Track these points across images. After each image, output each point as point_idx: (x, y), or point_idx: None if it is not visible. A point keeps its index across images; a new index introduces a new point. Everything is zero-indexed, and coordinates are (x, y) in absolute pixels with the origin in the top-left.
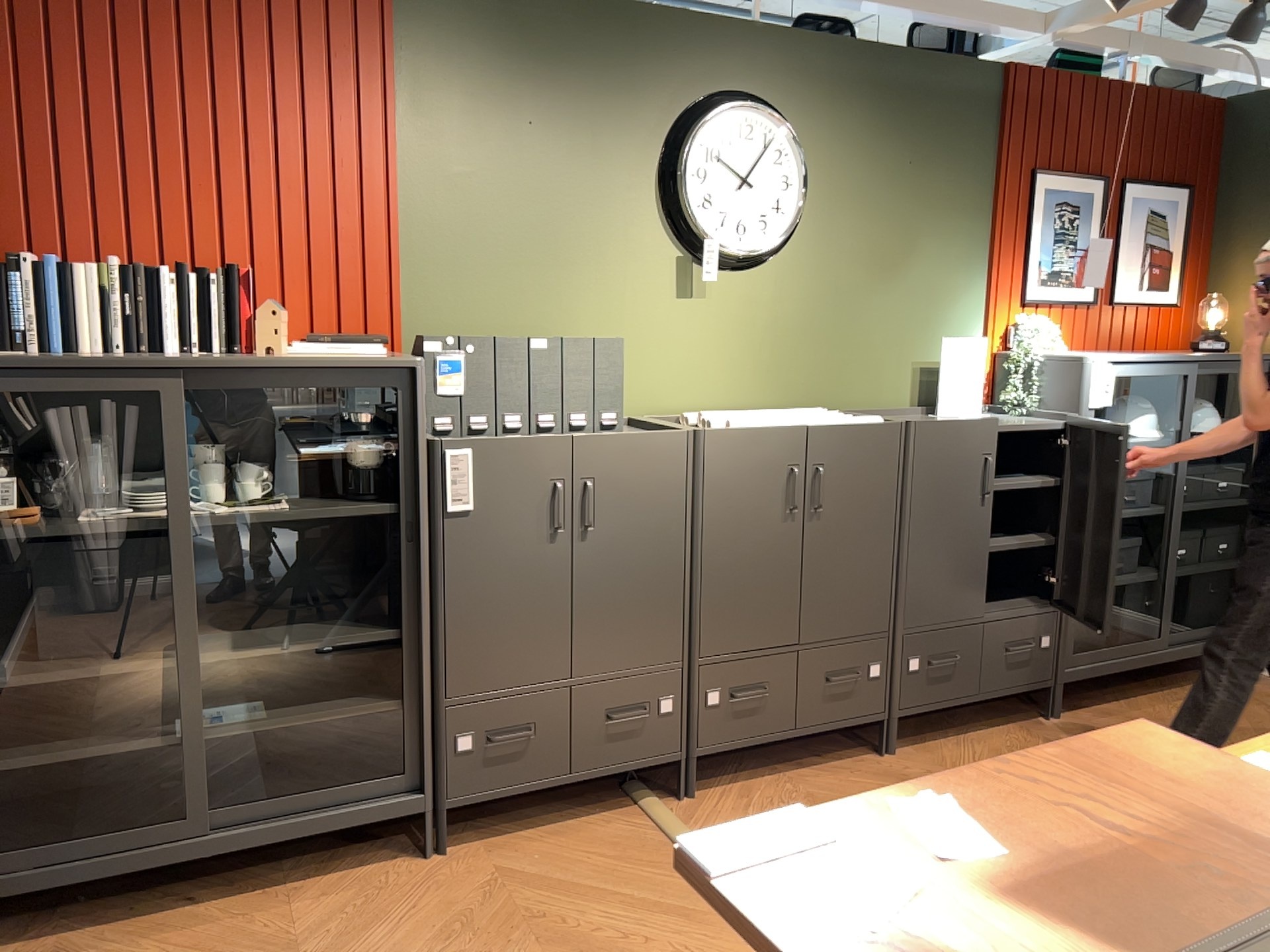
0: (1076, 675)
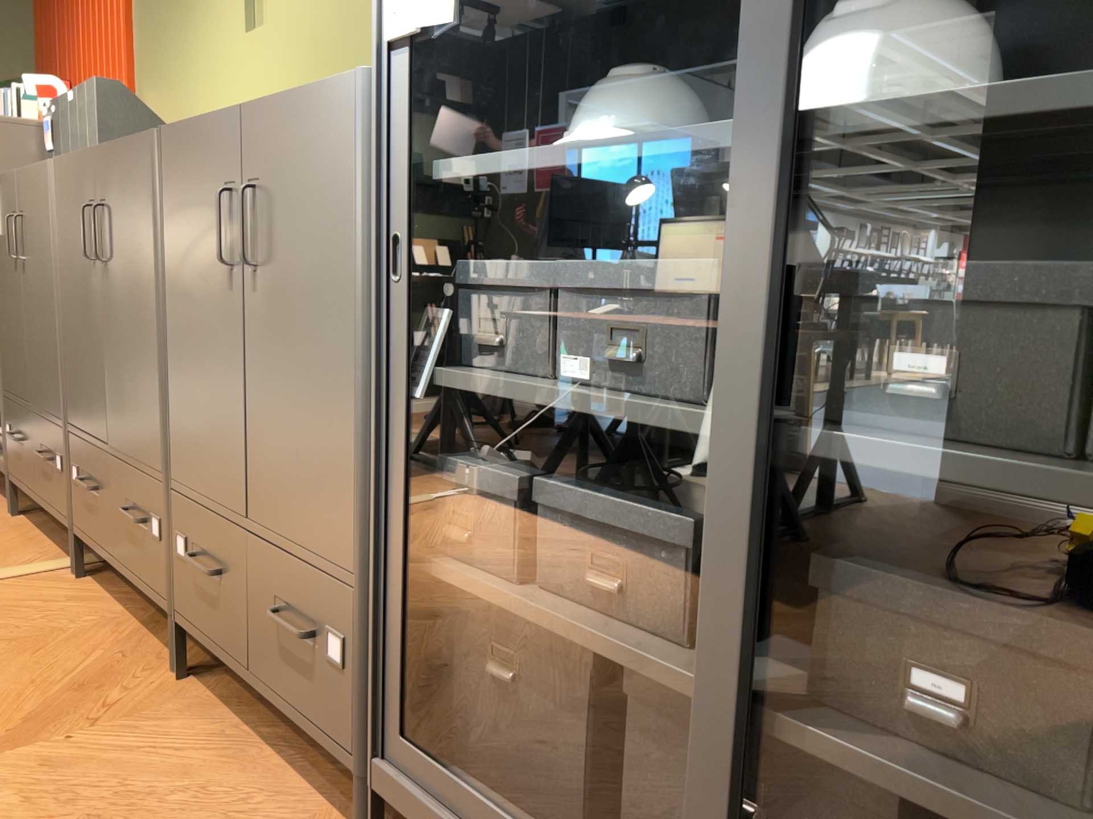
0: (396, 799)
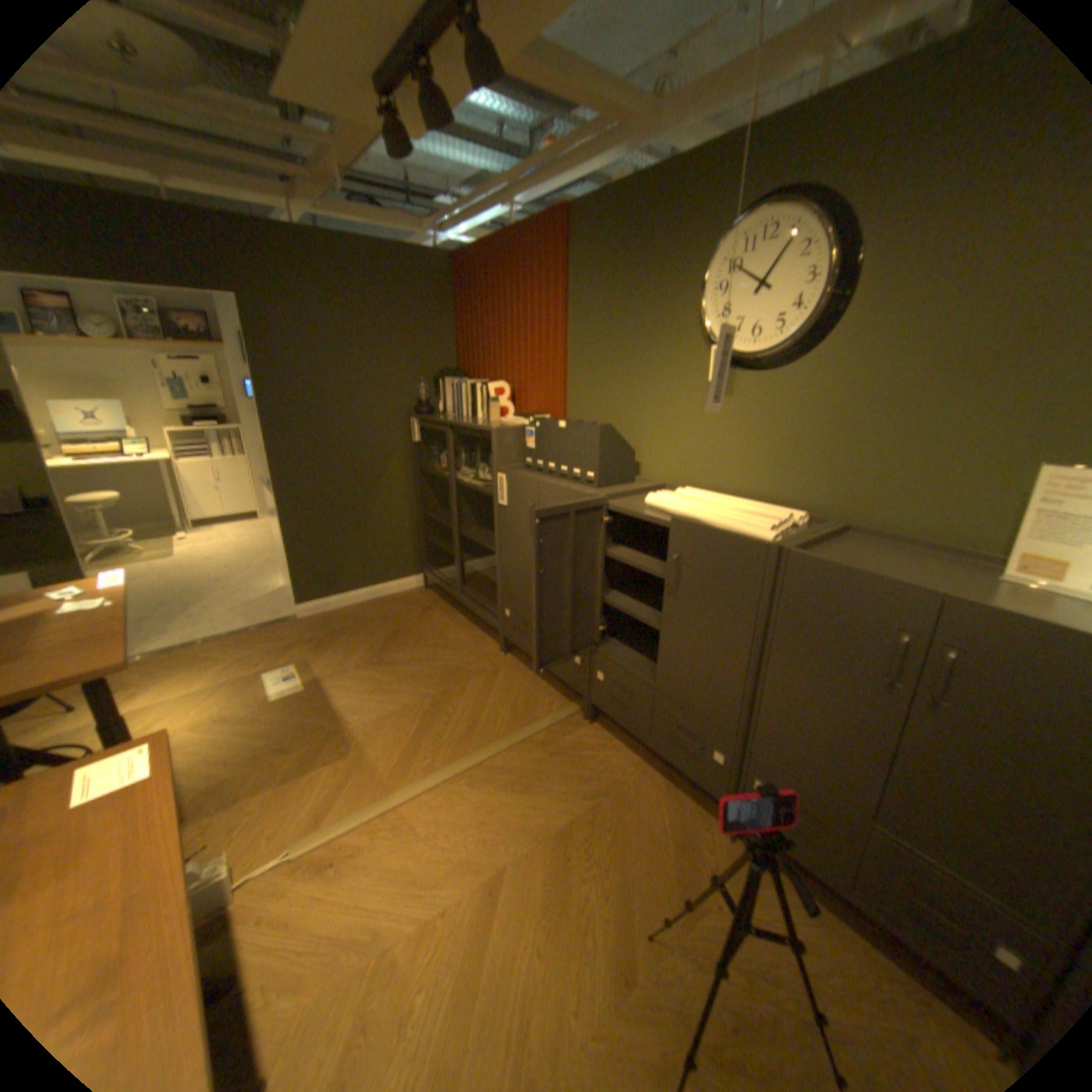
0: None
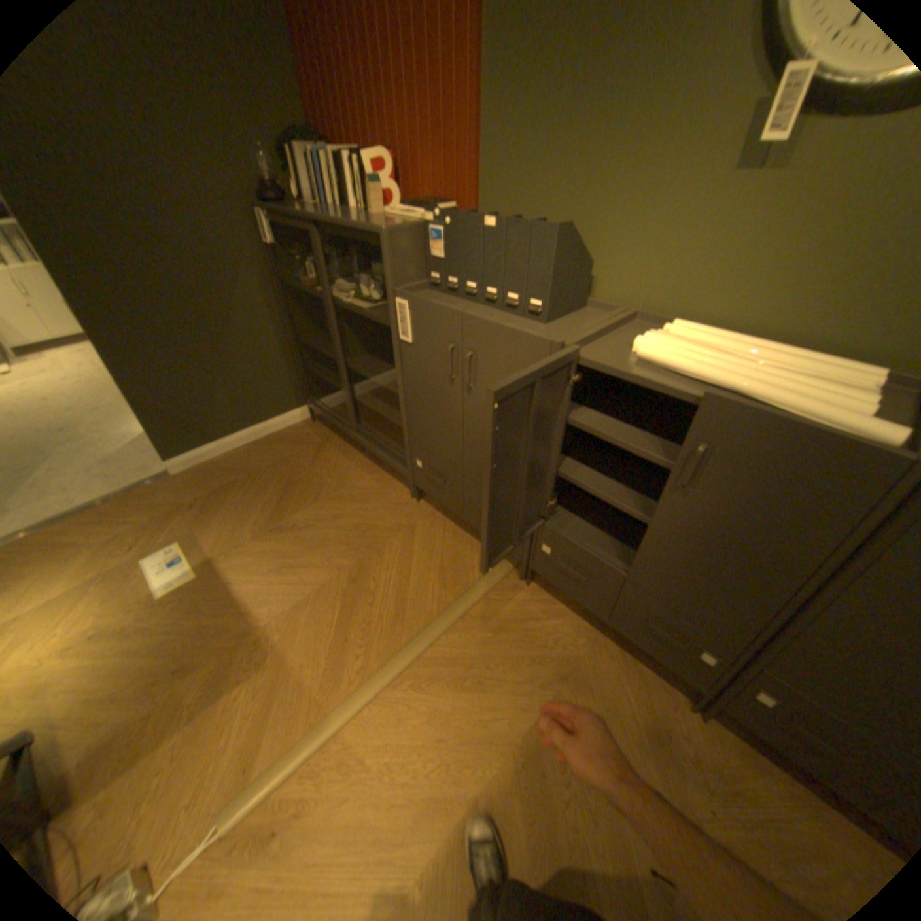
0: None
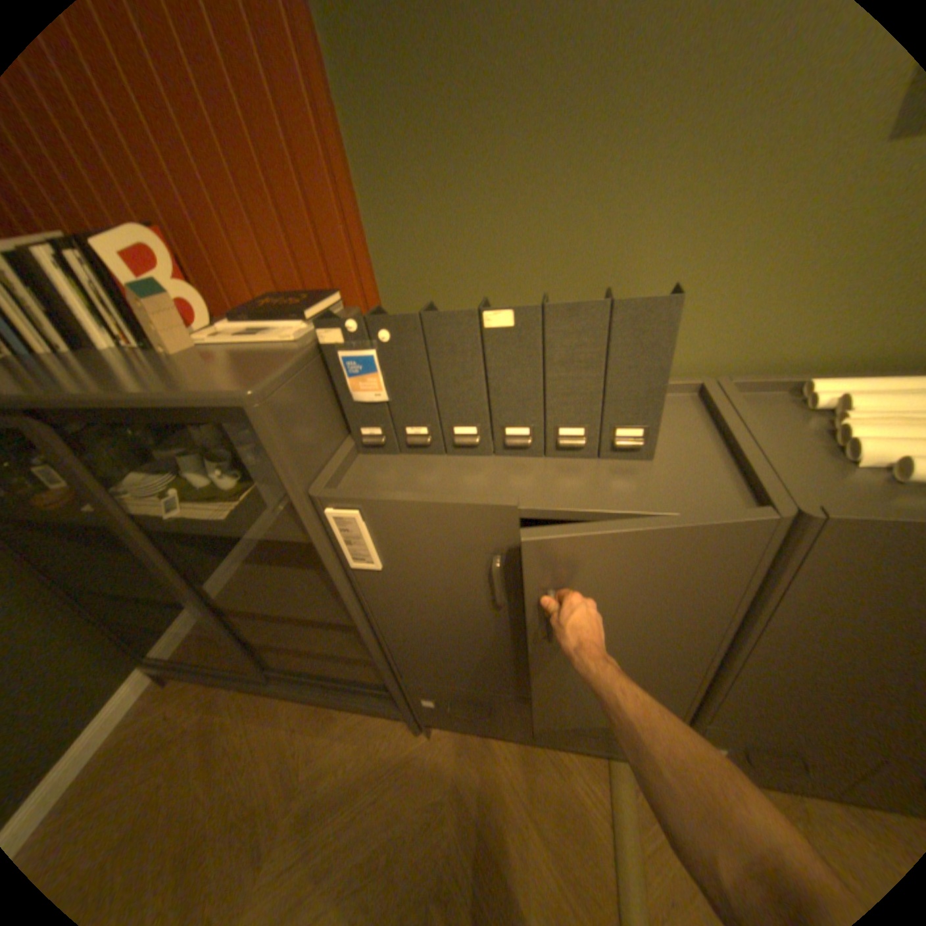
0: None
